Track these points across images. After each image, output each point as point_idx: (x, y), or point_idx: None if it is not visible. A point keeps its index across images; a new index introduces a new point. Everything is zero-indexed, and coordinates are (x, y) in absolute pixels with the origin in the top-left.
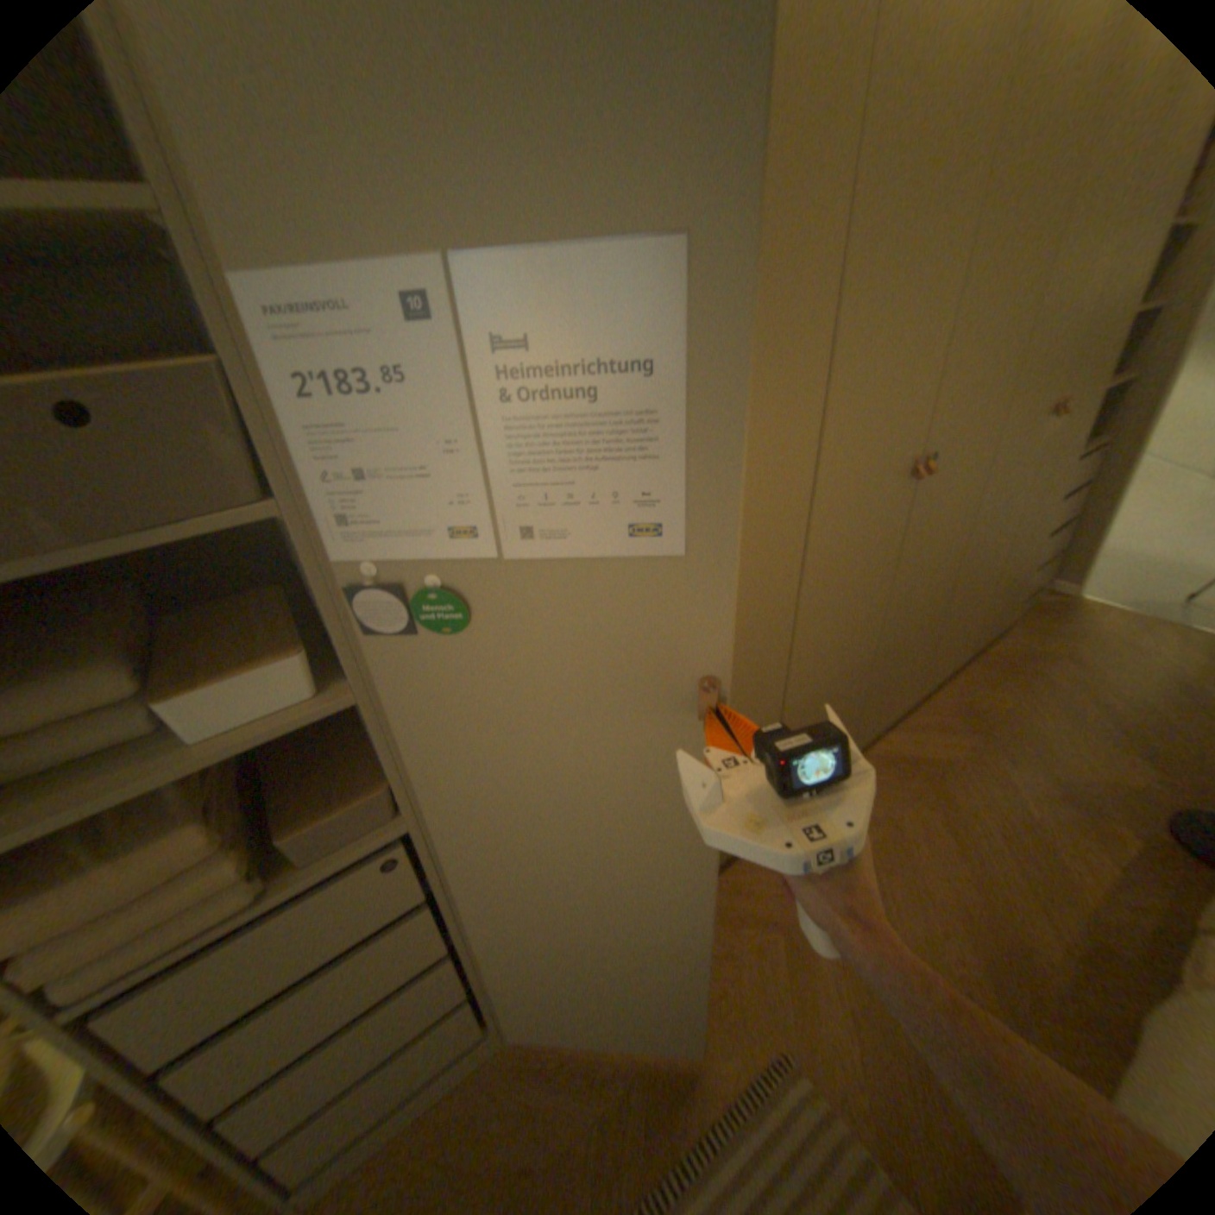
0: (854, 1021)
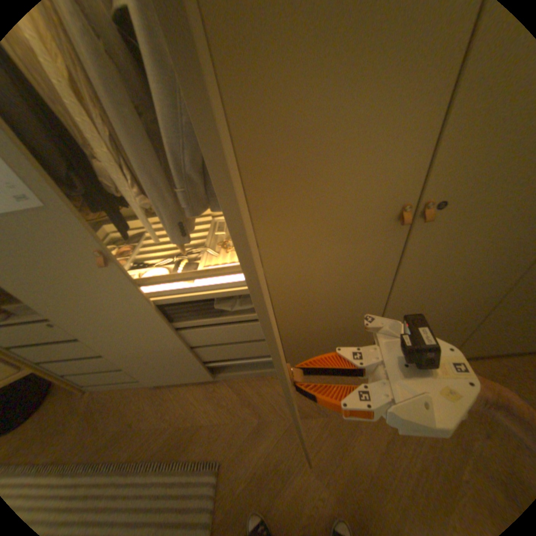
0: (253, 478)
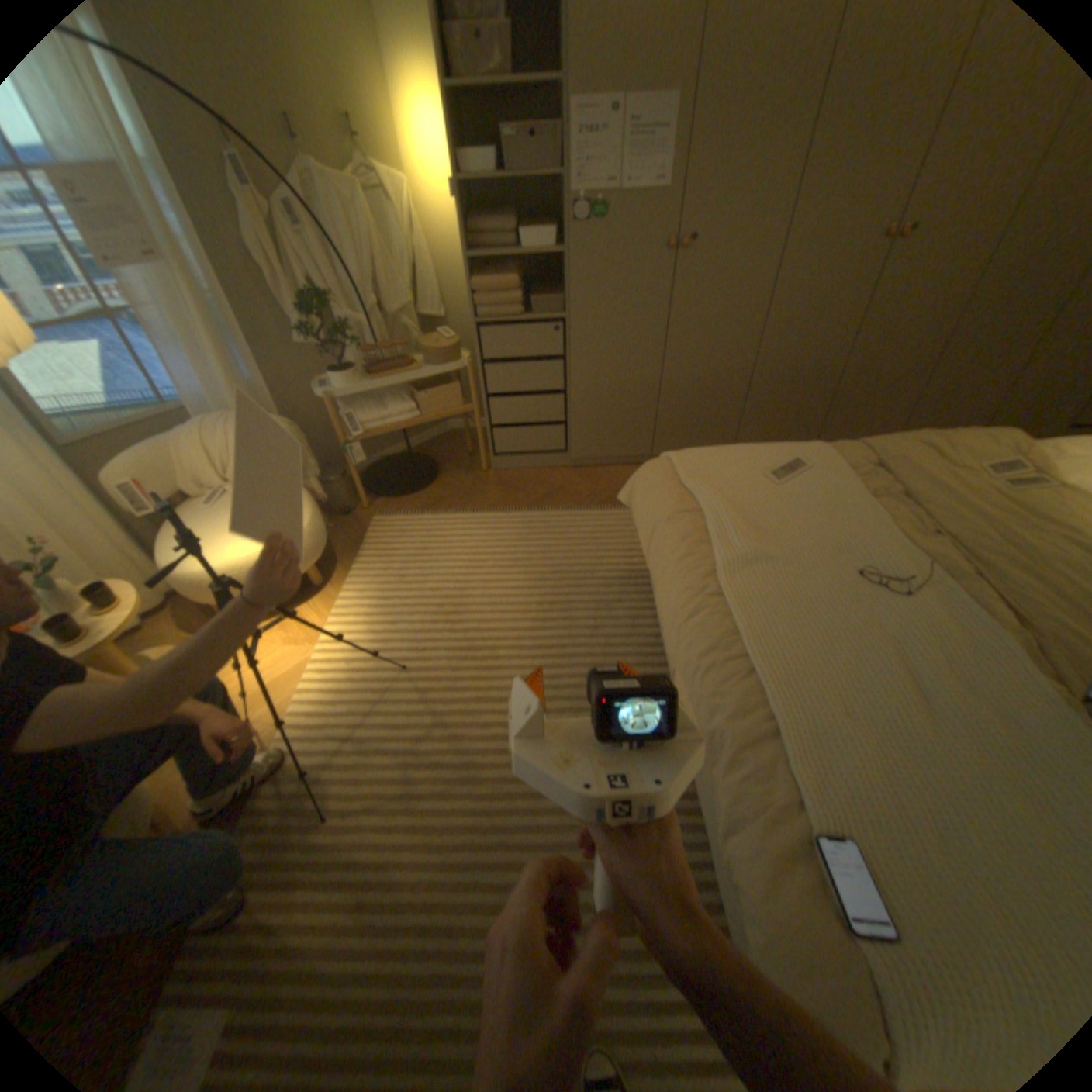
0: None
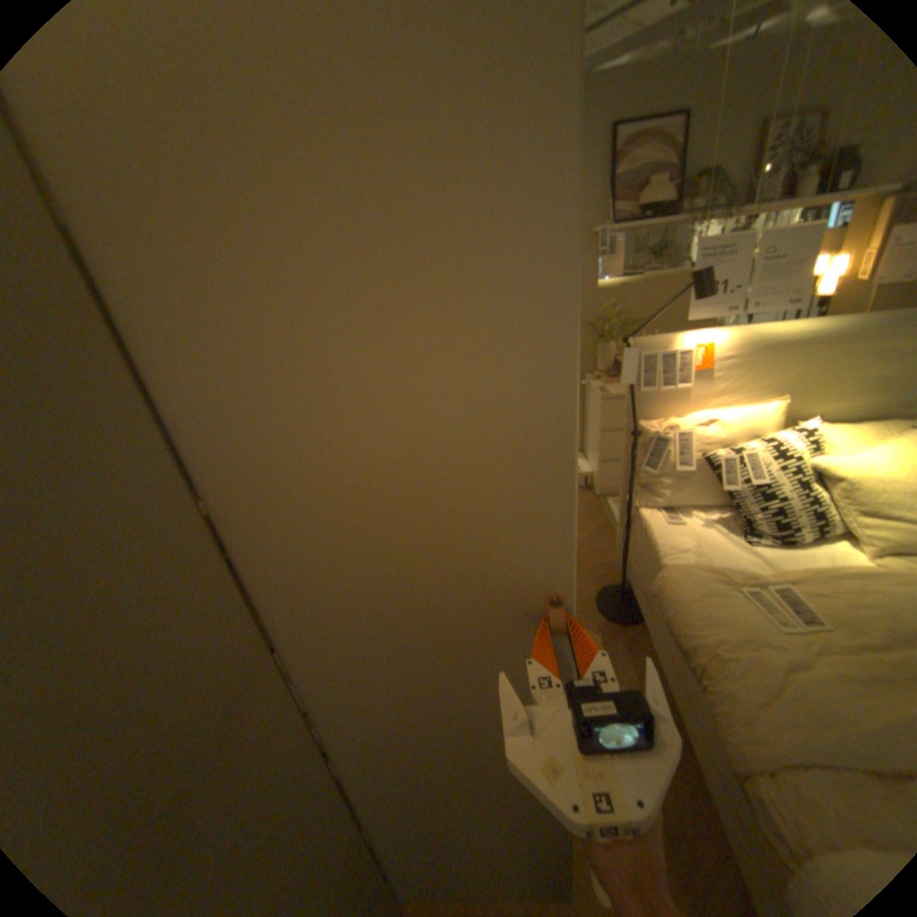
0: None
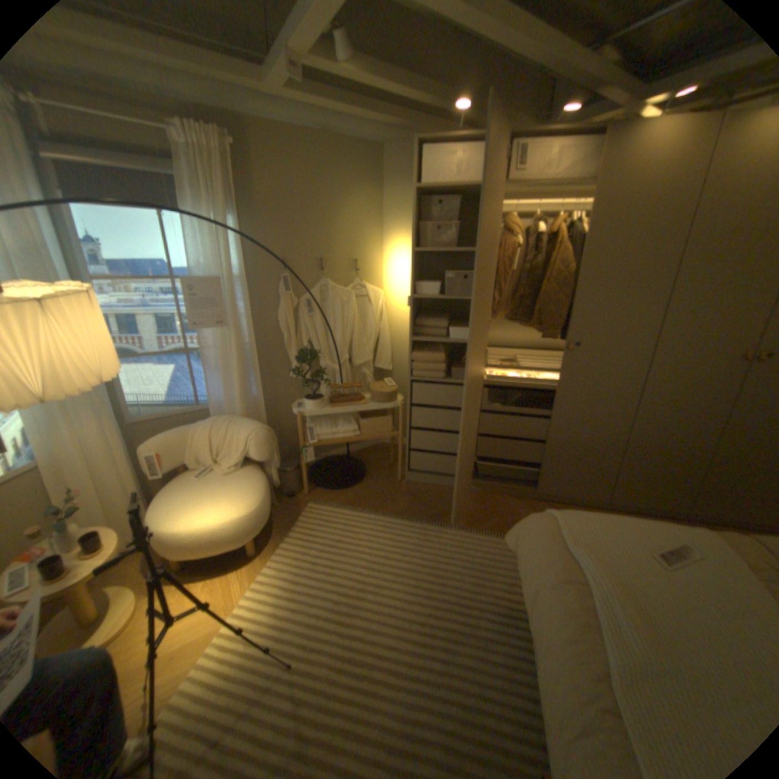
0: None
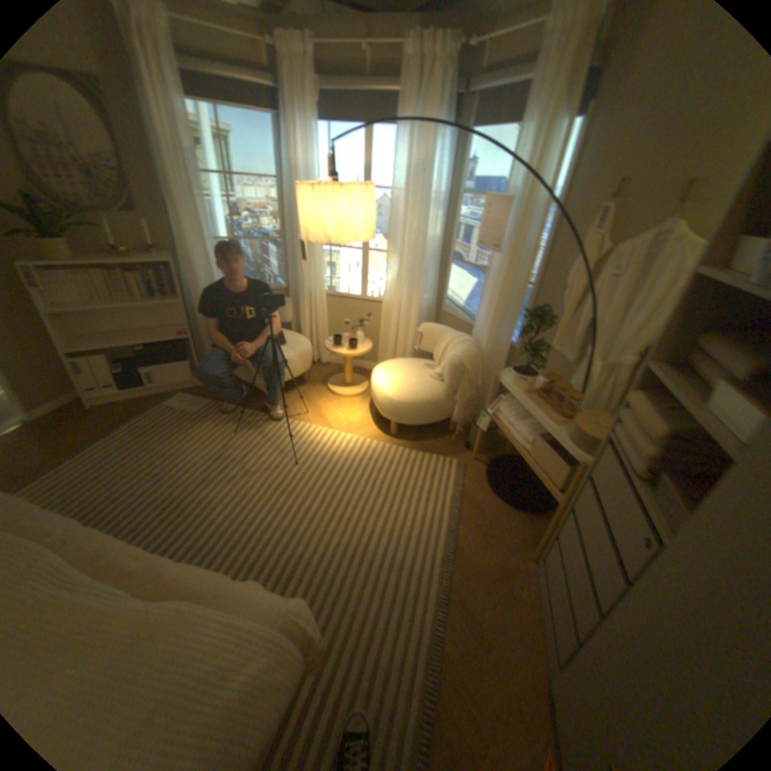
0: None
